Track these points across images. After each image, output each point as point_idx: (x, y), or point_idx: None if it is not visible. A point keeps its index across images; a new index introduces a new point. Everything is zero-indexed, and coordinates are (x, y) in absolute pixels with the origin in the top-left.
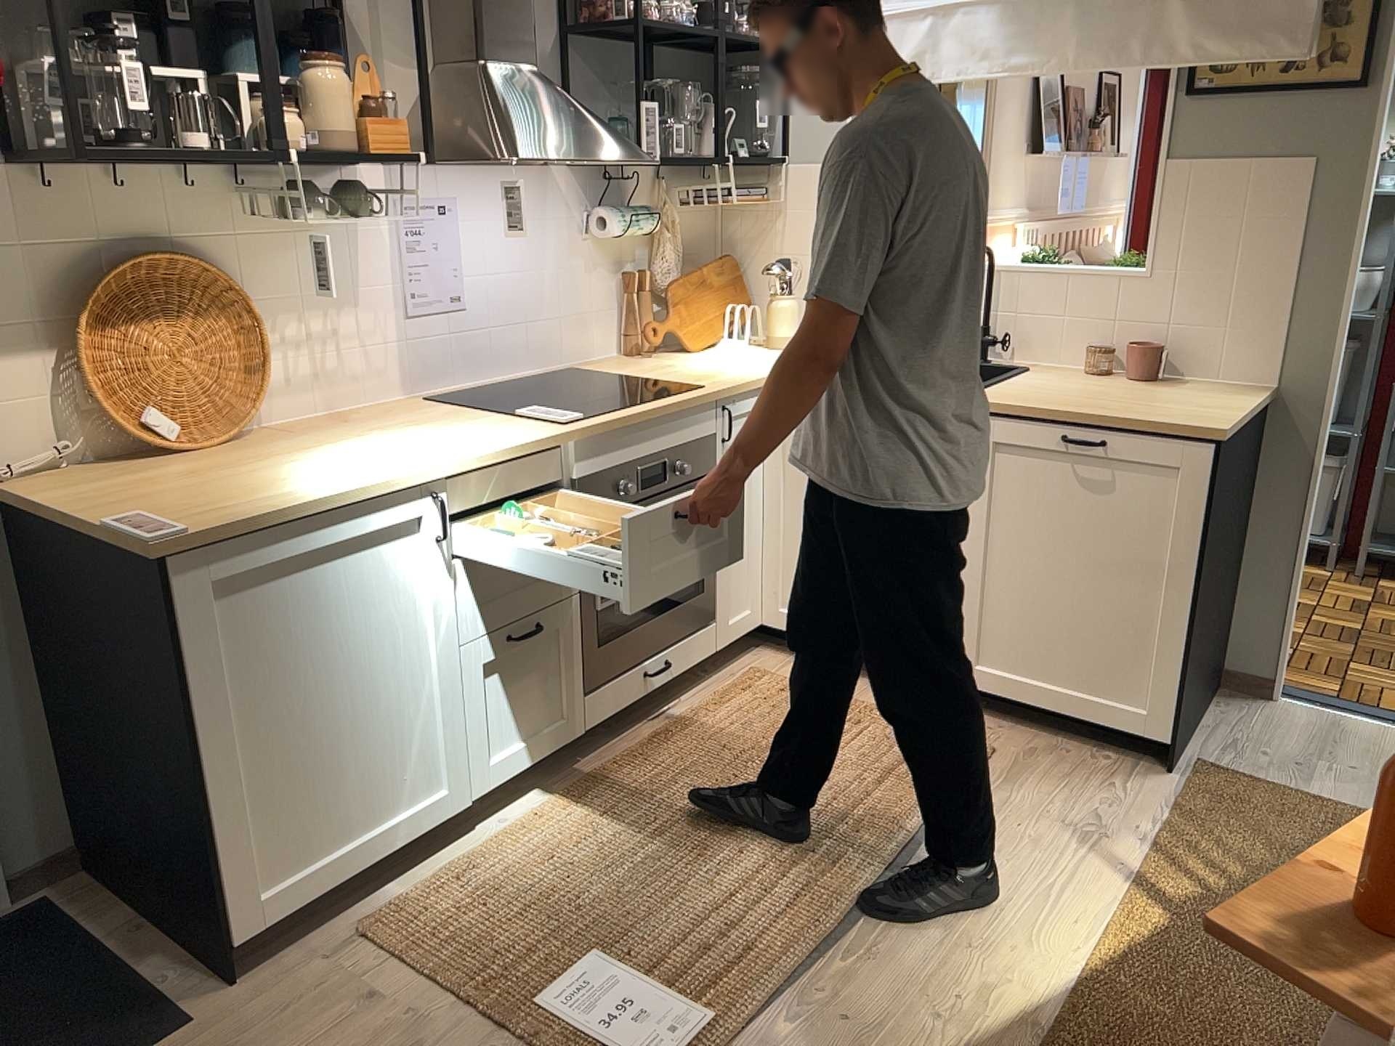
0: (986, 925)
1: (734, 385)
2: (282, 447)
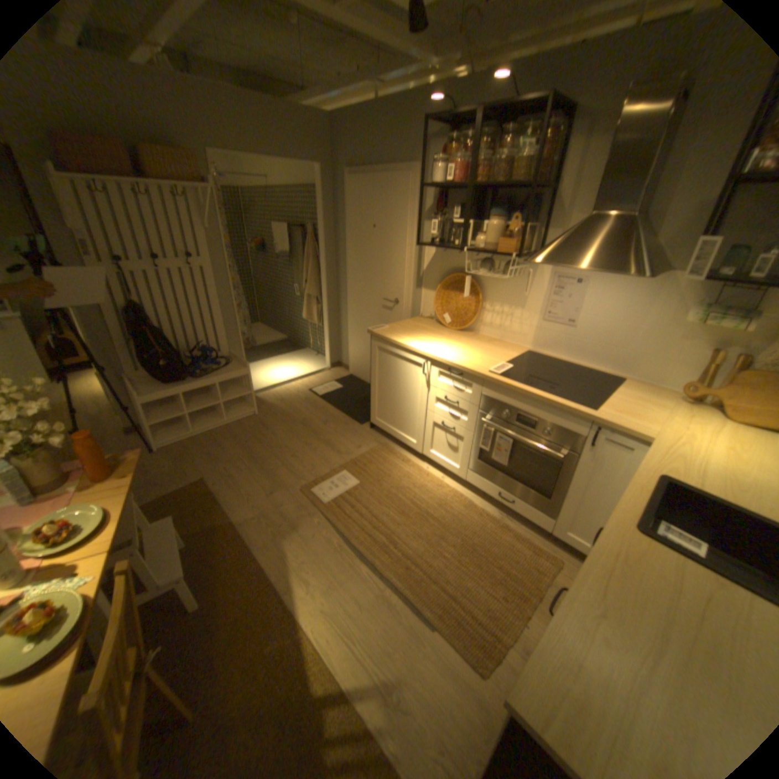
0: (339, 598)
1: (609, 421)
2: (453, 336)
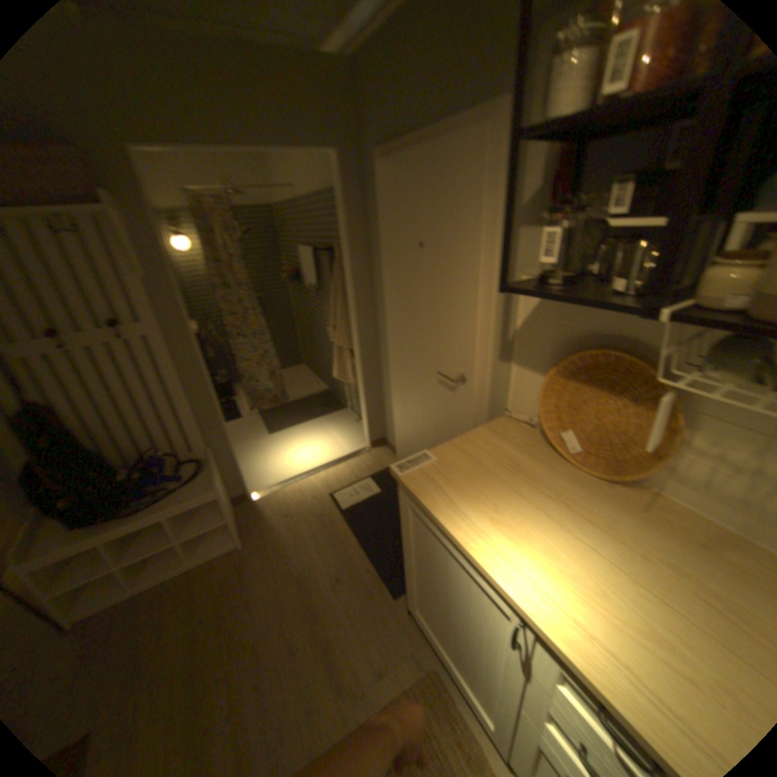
0: None
1: None
2: (596, 505)
